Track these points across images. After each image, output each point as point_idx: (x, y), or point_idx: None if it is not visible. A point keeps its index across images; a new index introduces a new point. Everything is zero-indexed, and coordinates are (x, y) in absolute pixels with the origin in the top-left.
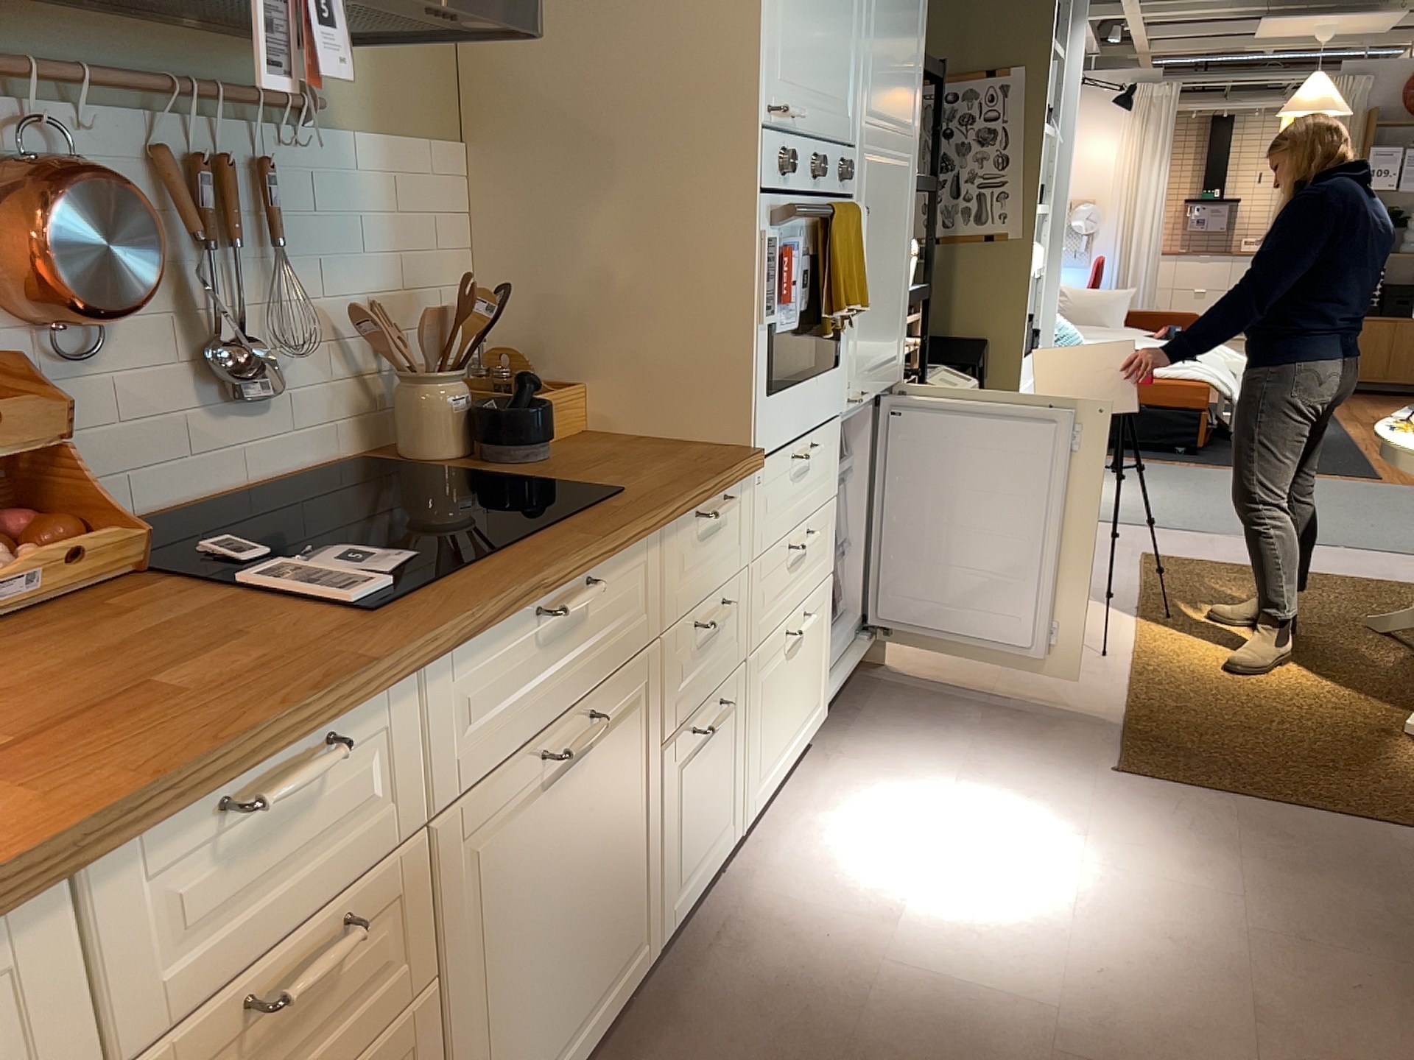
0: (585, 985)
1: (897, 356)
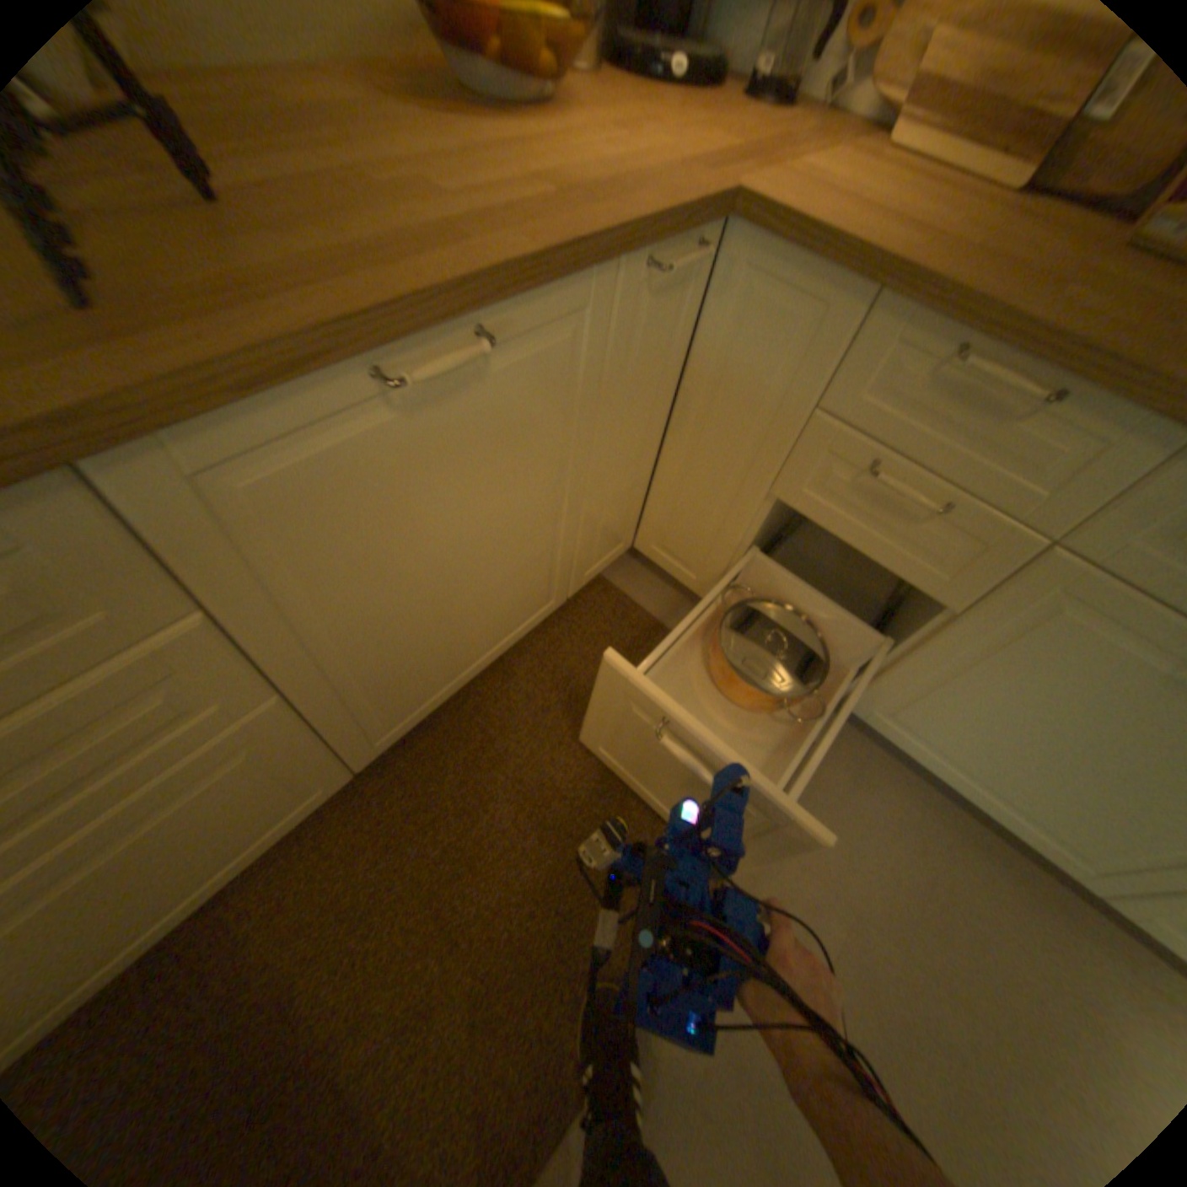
0: (1022, 790)
1: None
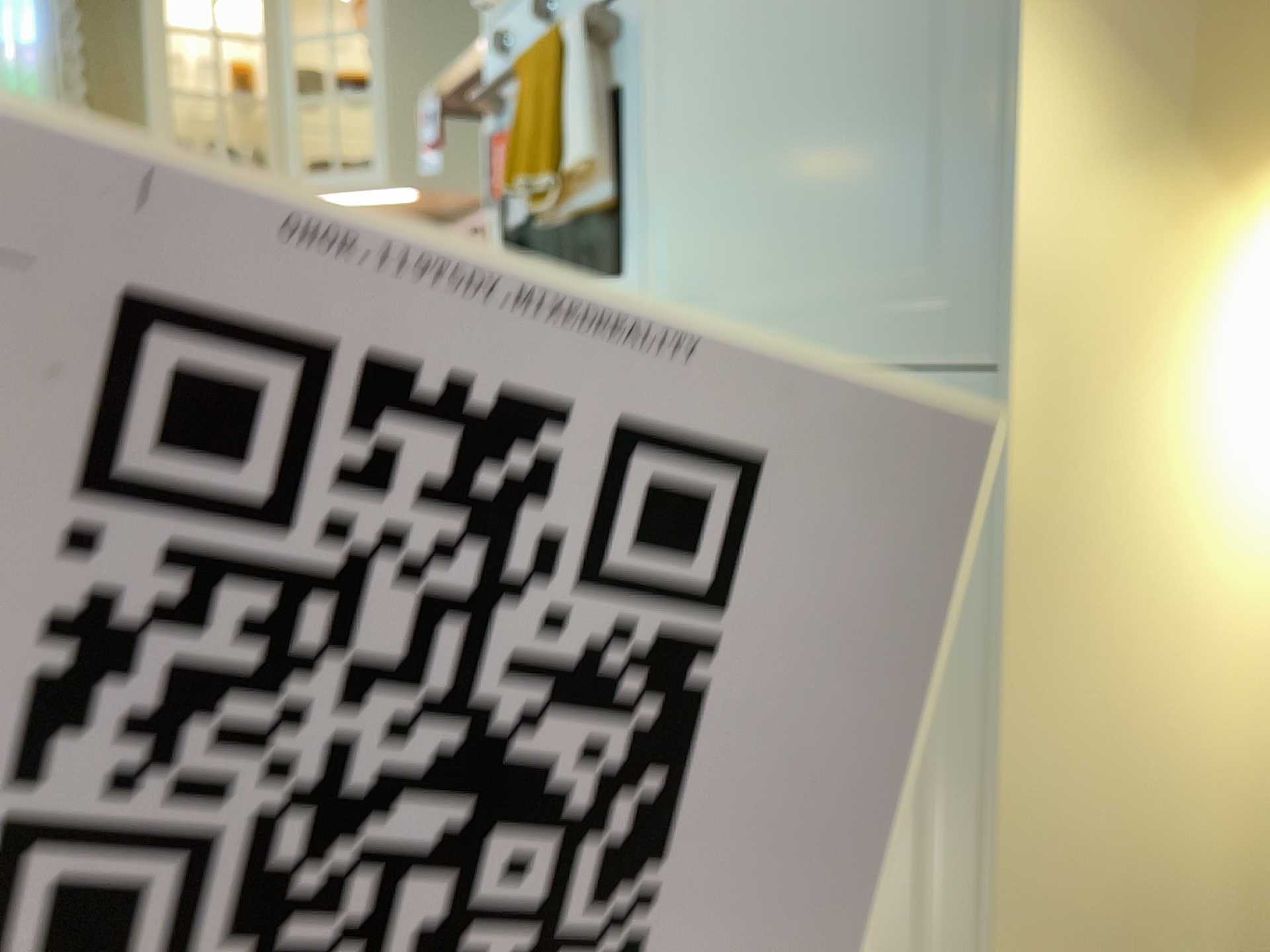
0: None
1: (973, 278)
